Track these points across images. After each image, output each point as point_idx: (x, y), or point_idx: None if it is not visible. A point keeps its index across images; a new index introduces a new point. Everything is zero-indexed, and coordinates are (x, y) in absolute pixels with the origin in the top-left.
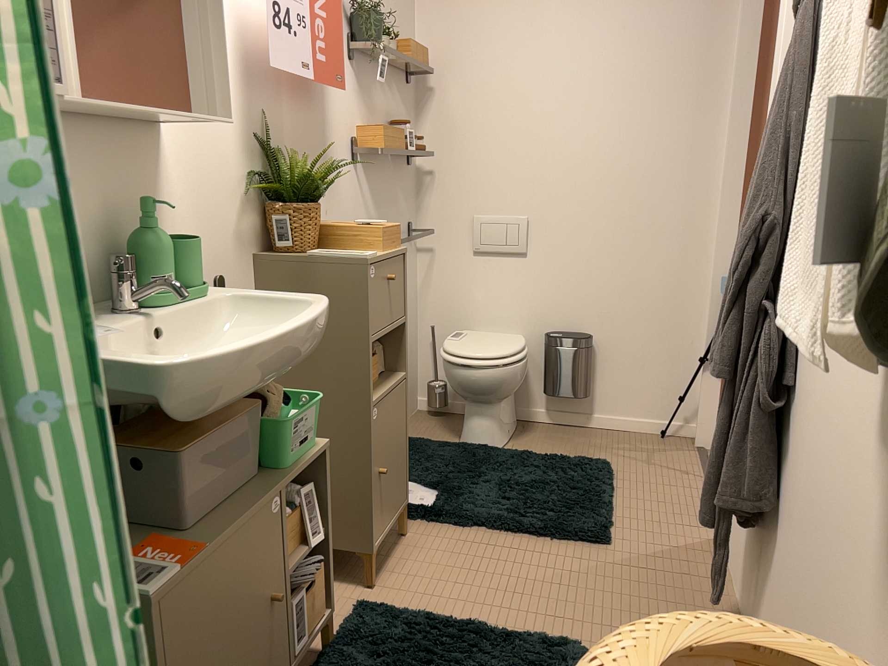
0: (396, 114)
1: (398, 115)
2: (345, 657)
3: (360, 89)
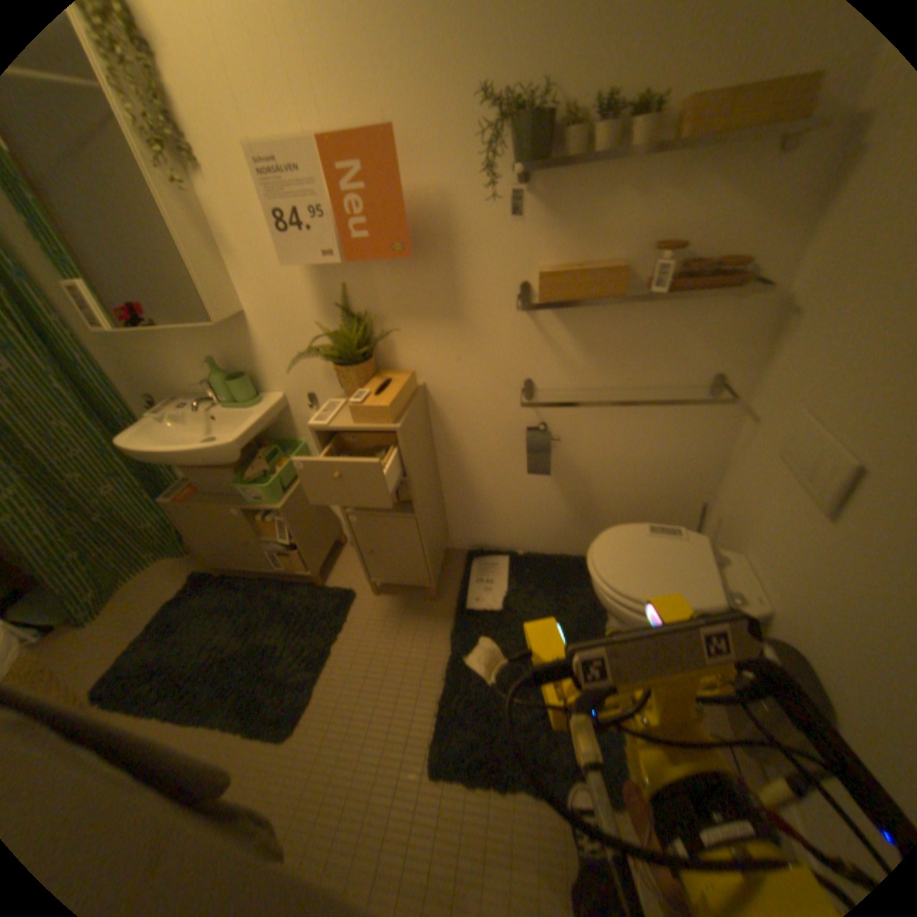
0: (698, 219)
1: (714, 218)
2: (304, 593)
3: (551, 213)
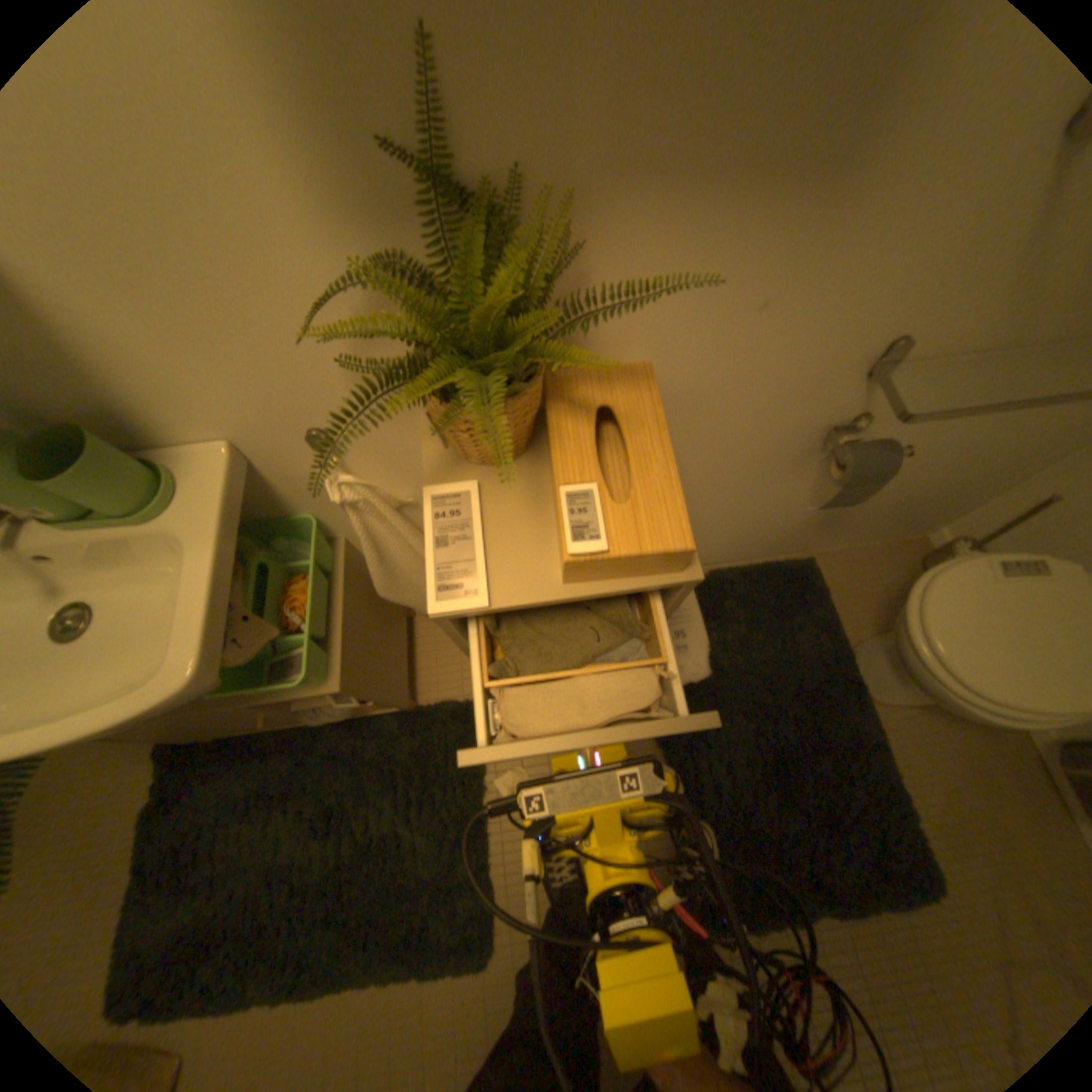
0: None
1: None
2: (394, 732)
3: None
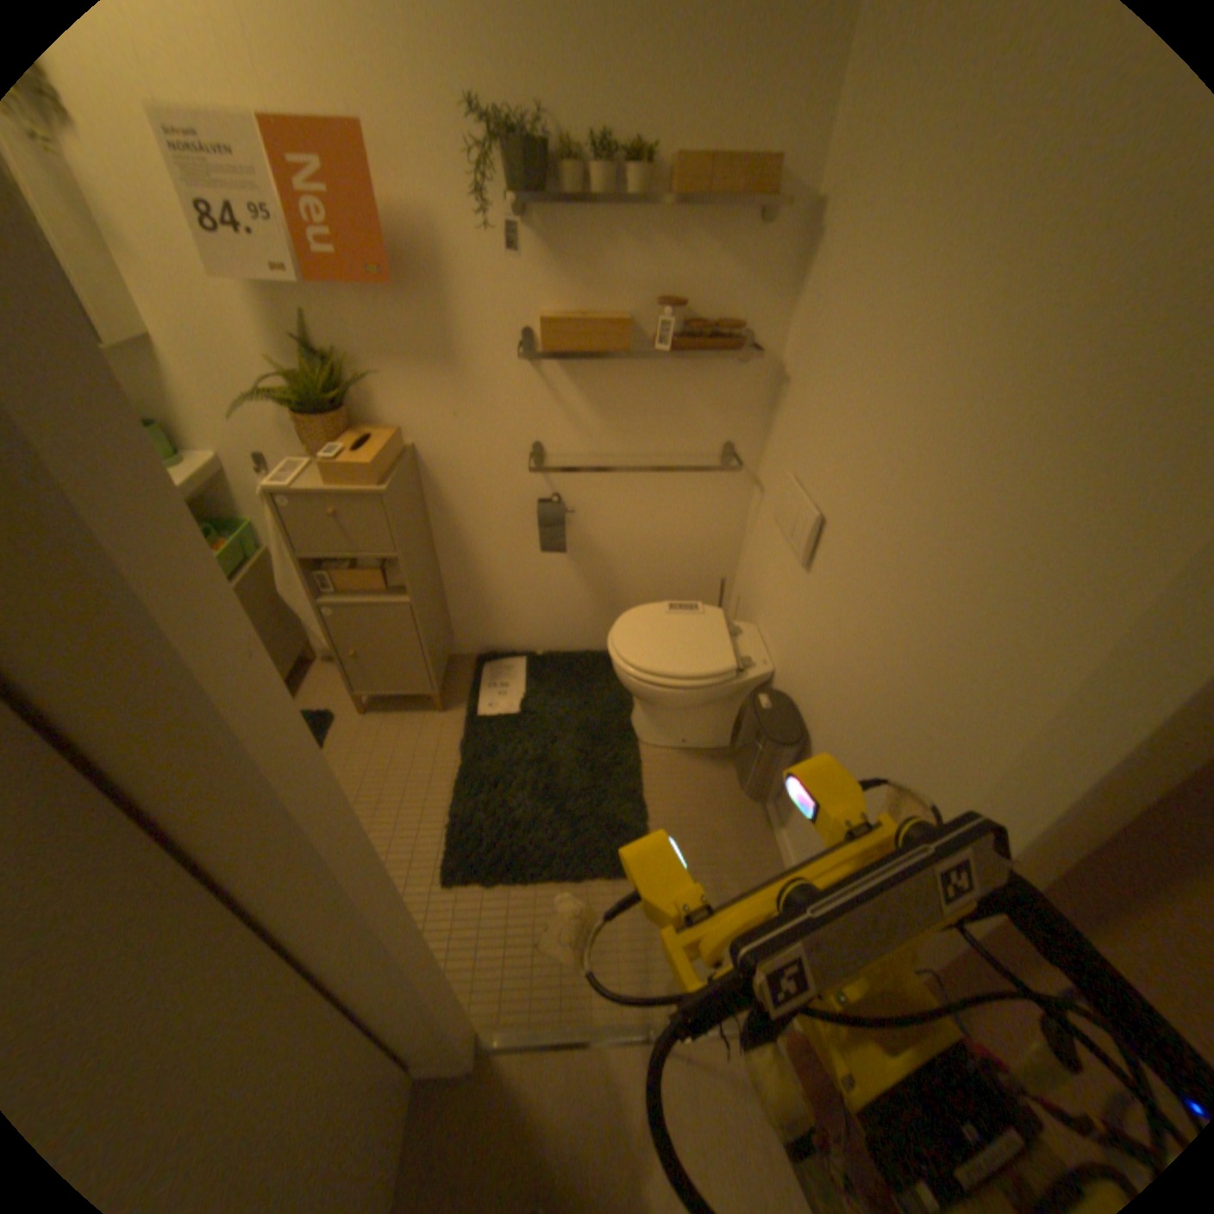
0: (697, 280)
1: (711, 280)
2: None
3: (552, 254)
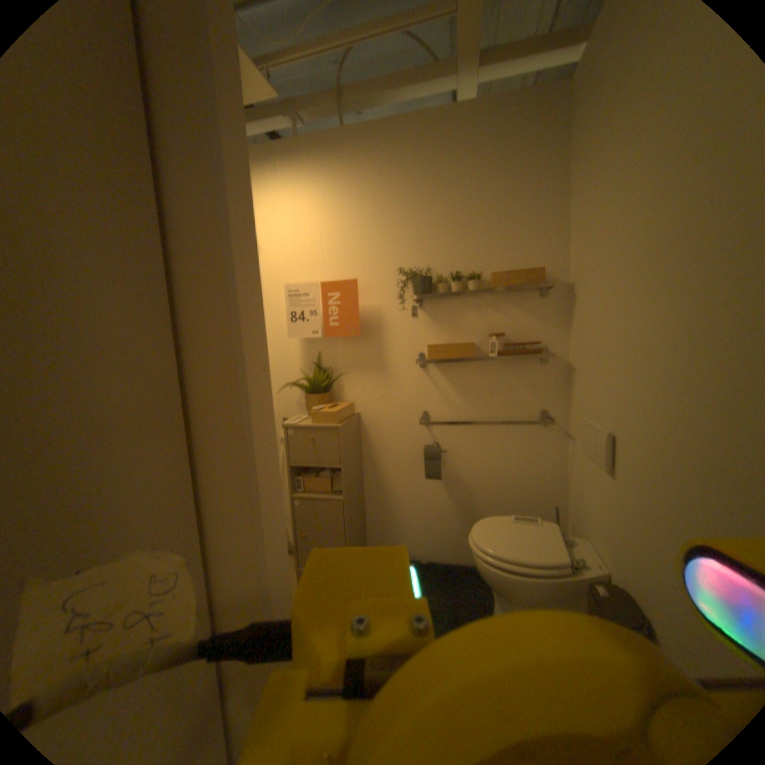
0: (511, 323)
1: (519, 322)
2: None
3: (435, 318)
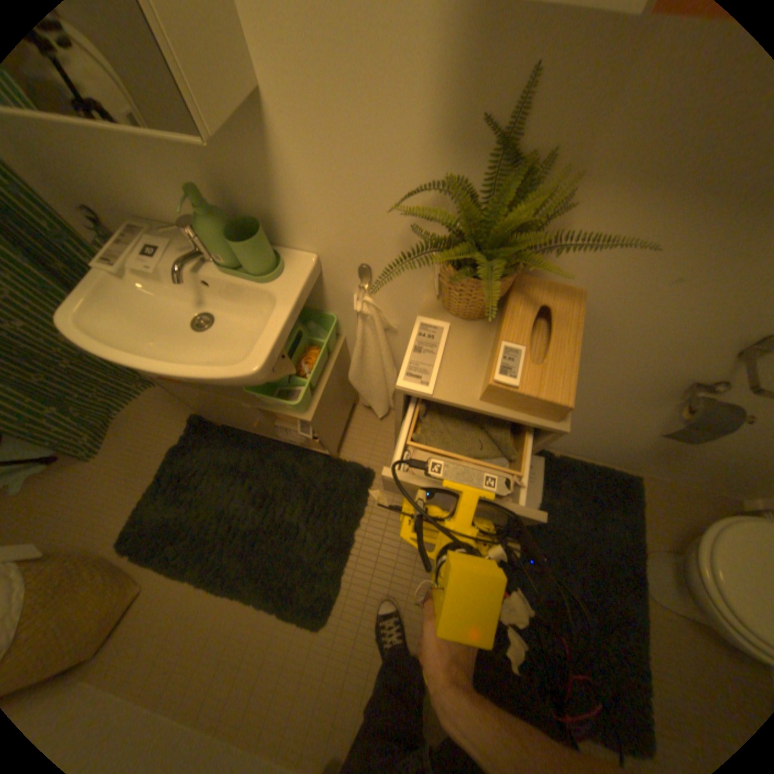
0: None
1: None
2: (321, 467)
3: None
